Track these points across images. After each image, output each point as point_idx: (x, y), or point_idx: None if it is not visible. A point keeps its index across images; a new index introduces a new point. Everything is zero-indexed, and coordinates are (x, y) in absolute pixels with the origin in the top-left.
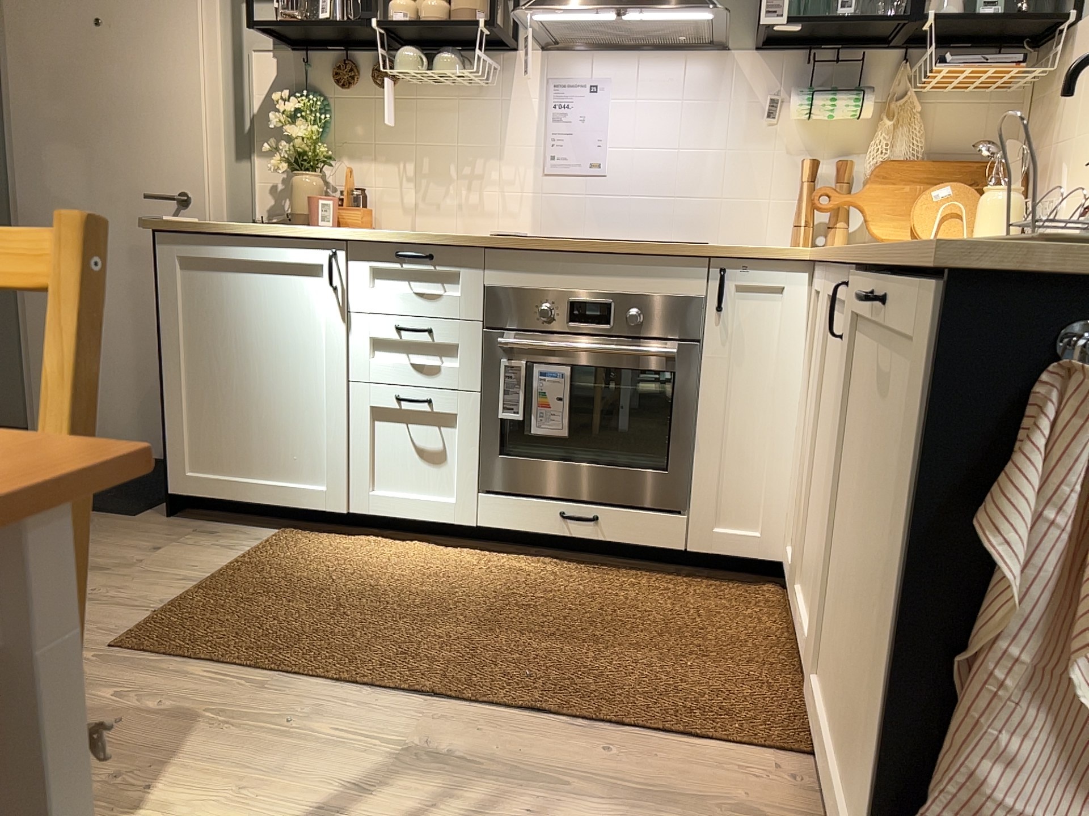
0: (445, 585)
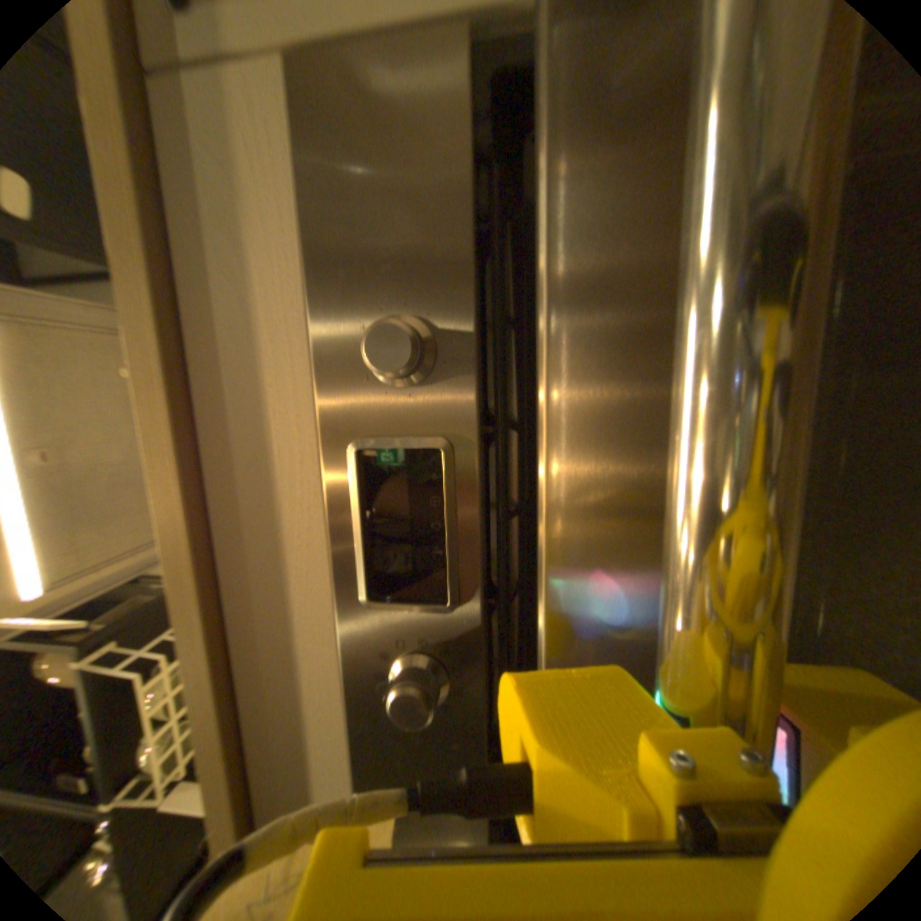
0: None
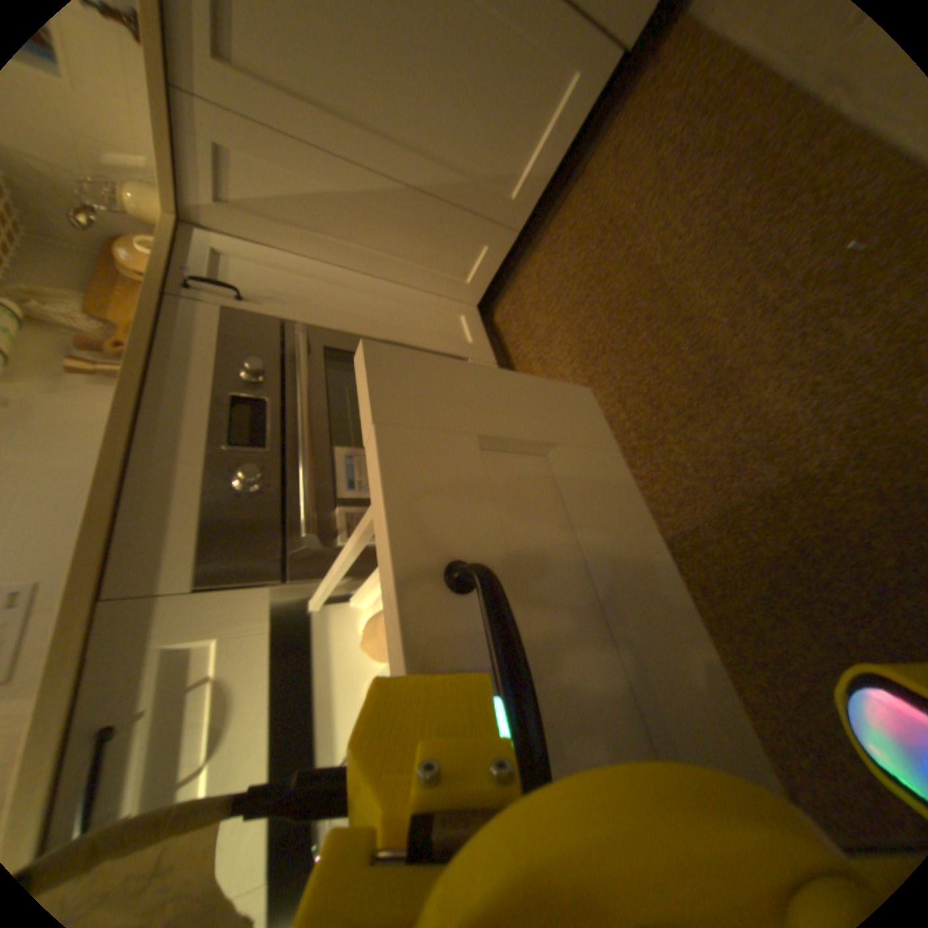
0: (681, 525)
